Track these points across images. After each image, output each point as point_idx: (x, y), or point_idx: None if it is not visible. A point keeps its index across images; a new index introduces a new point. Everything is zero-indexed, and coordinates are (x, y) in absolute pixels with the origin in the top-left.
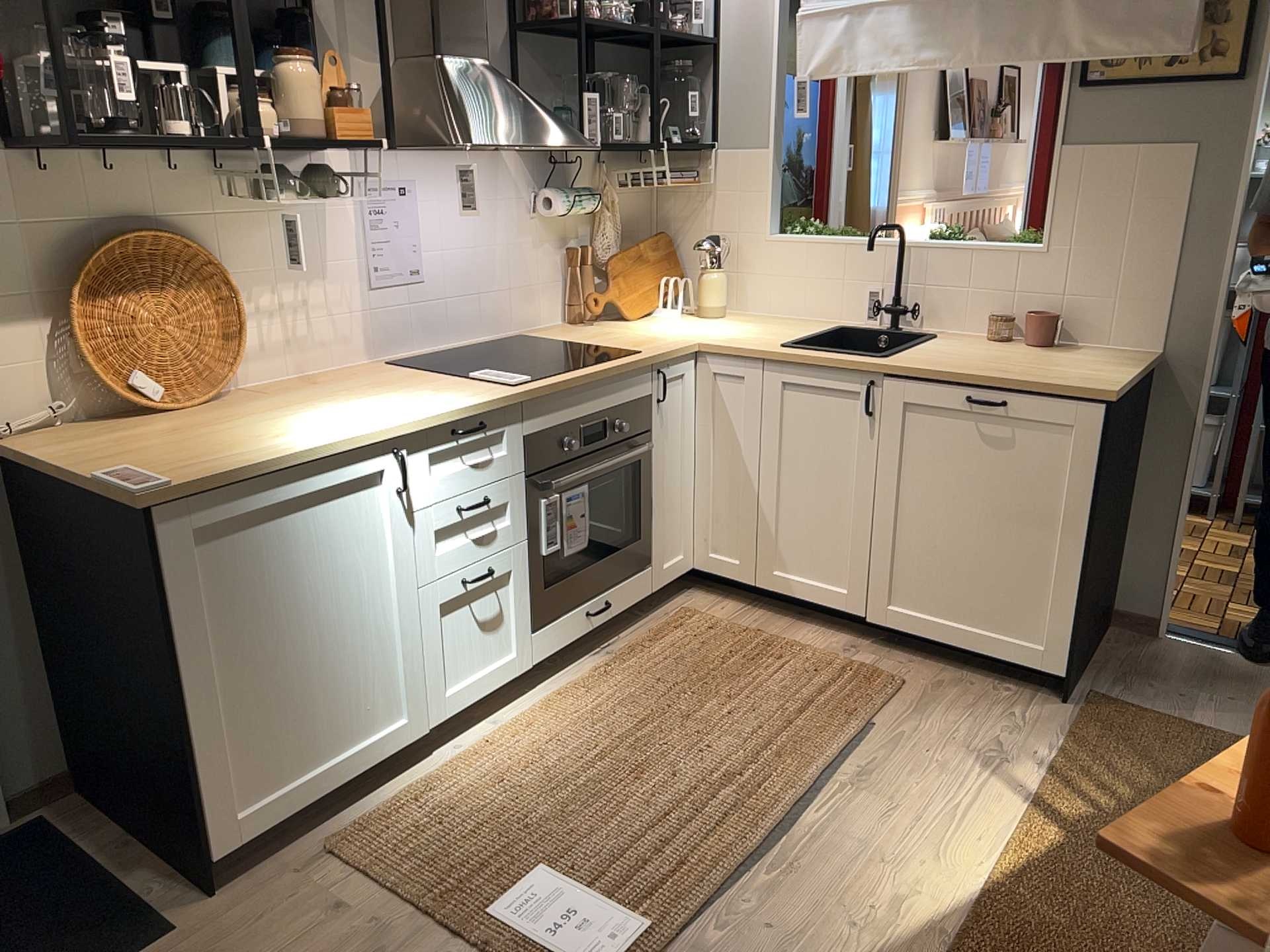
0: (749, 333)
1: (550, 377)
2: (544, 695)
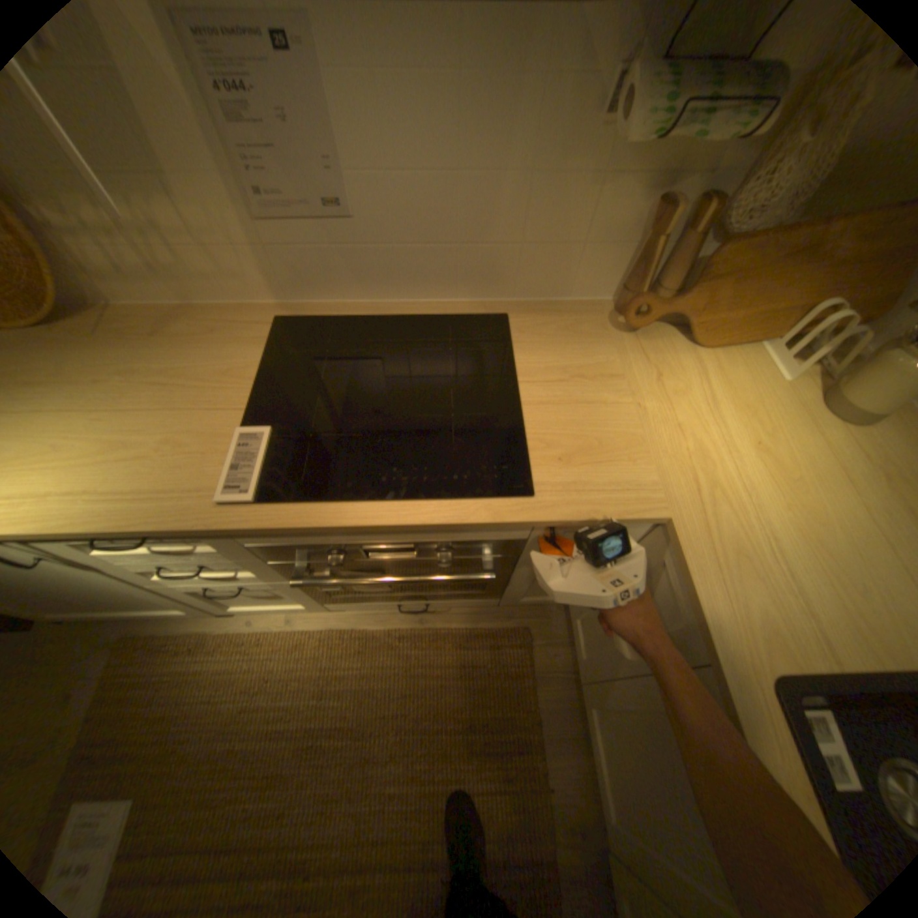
0: (809, 545)
1: (291, 508)
2: (338, 623)
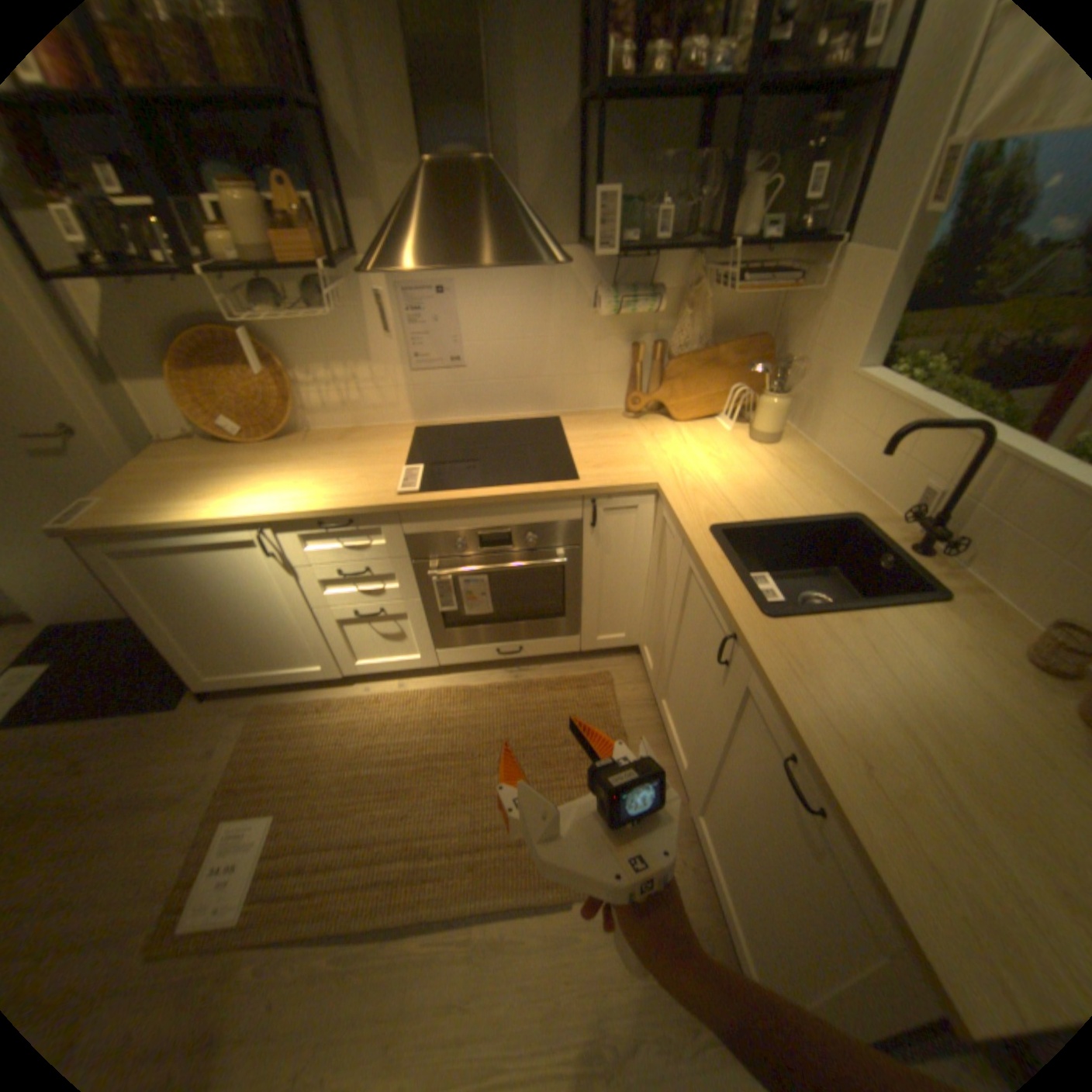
0: (732, 486)
1: (441, 492)
2: (444, 682)
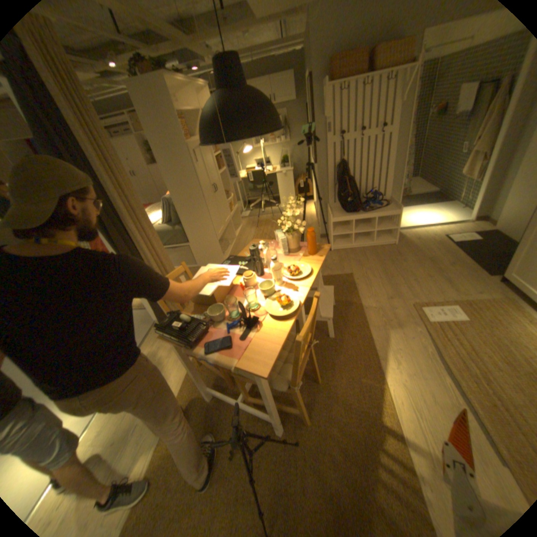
0: None
1: None
2: None
